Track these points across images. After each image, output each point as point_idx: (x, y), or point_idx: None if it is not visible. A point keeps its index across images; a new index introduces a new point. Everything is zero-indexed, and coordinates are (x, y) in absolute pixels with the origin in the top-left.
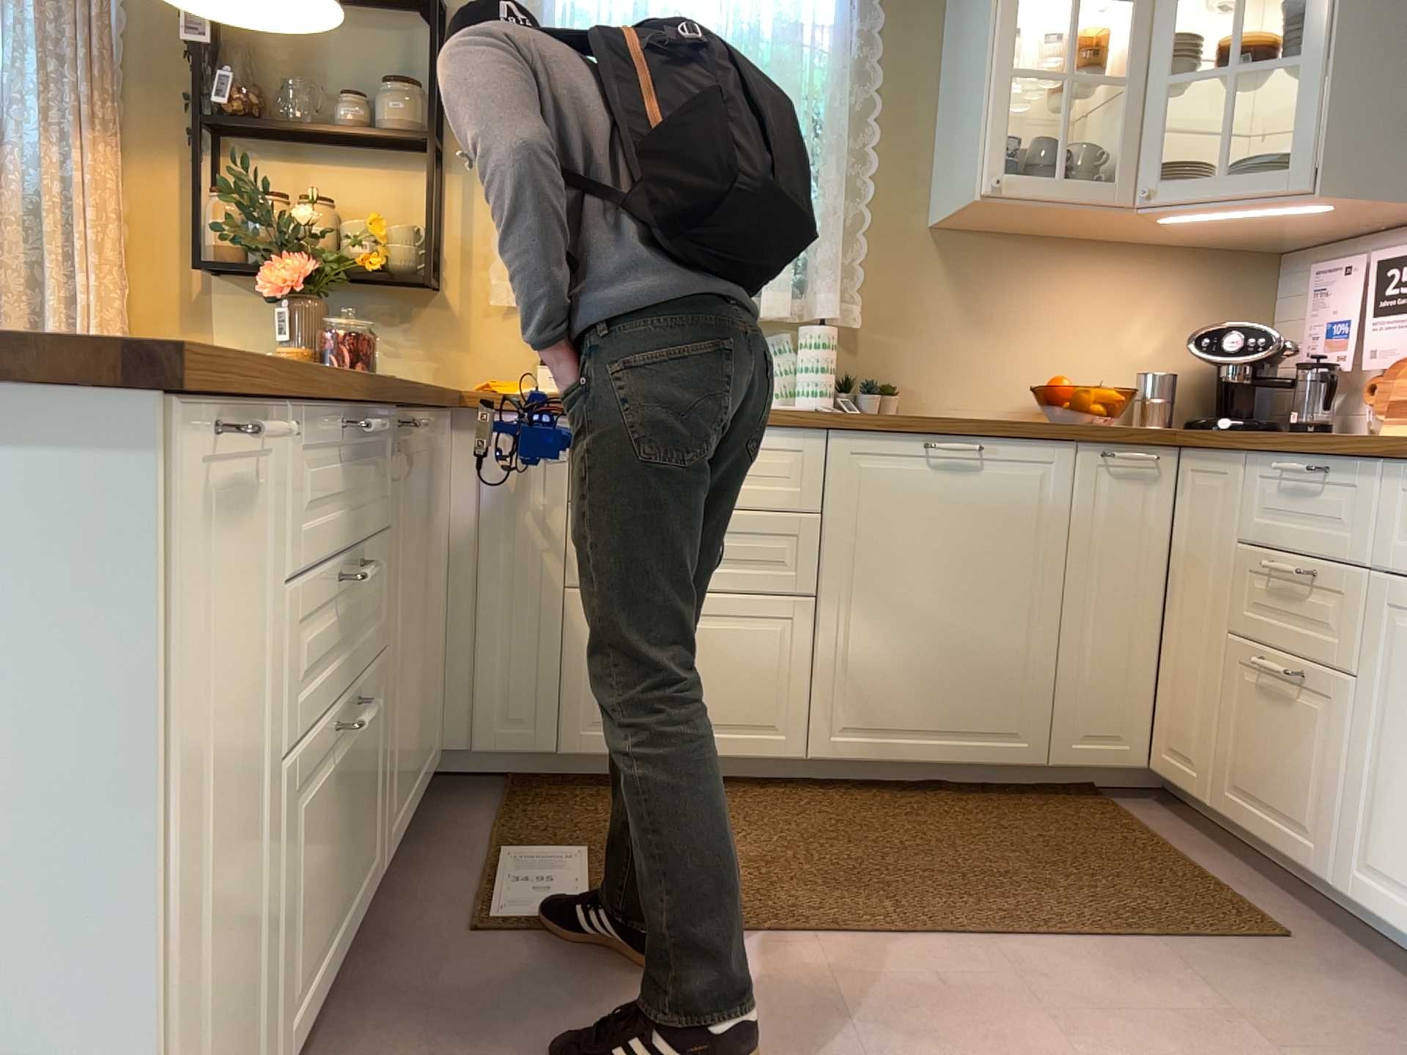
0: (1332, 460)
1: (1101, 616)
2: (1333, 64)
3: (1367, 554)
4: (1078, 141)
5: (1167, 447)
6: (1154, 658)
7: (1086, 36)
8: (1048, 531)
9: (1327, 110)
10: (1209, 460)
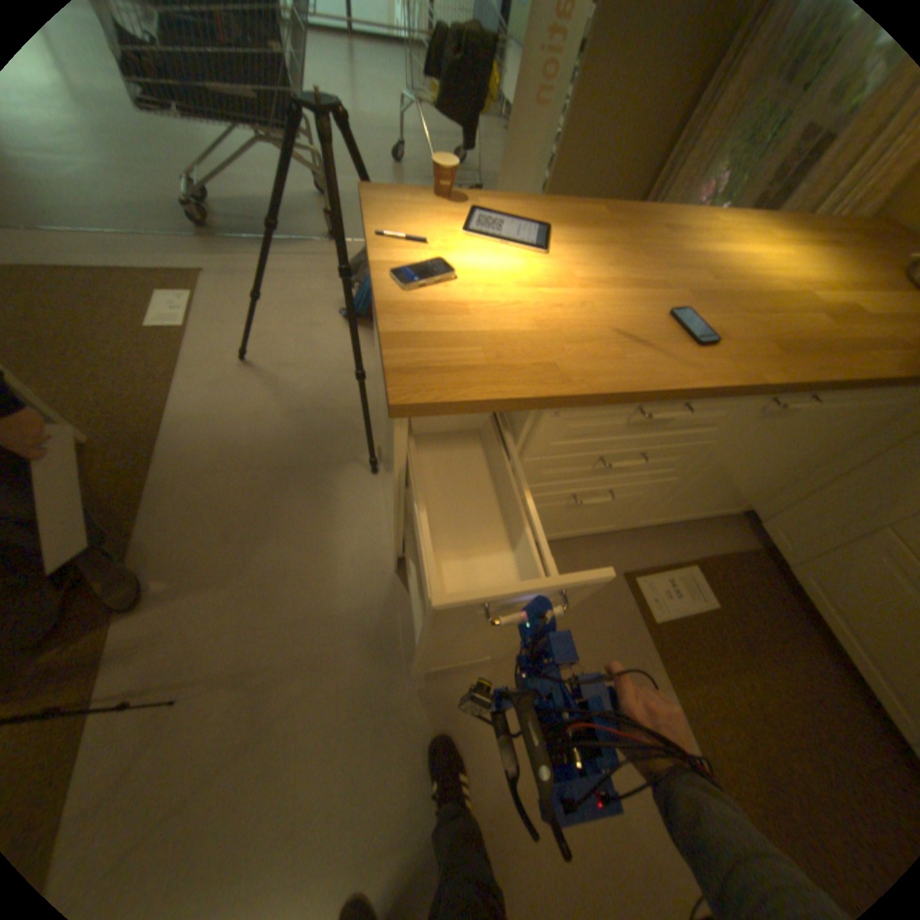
0: None
1: None
2: None
3: None
4: None
5: None
6: None
7: None
8: None
9: None
10: None
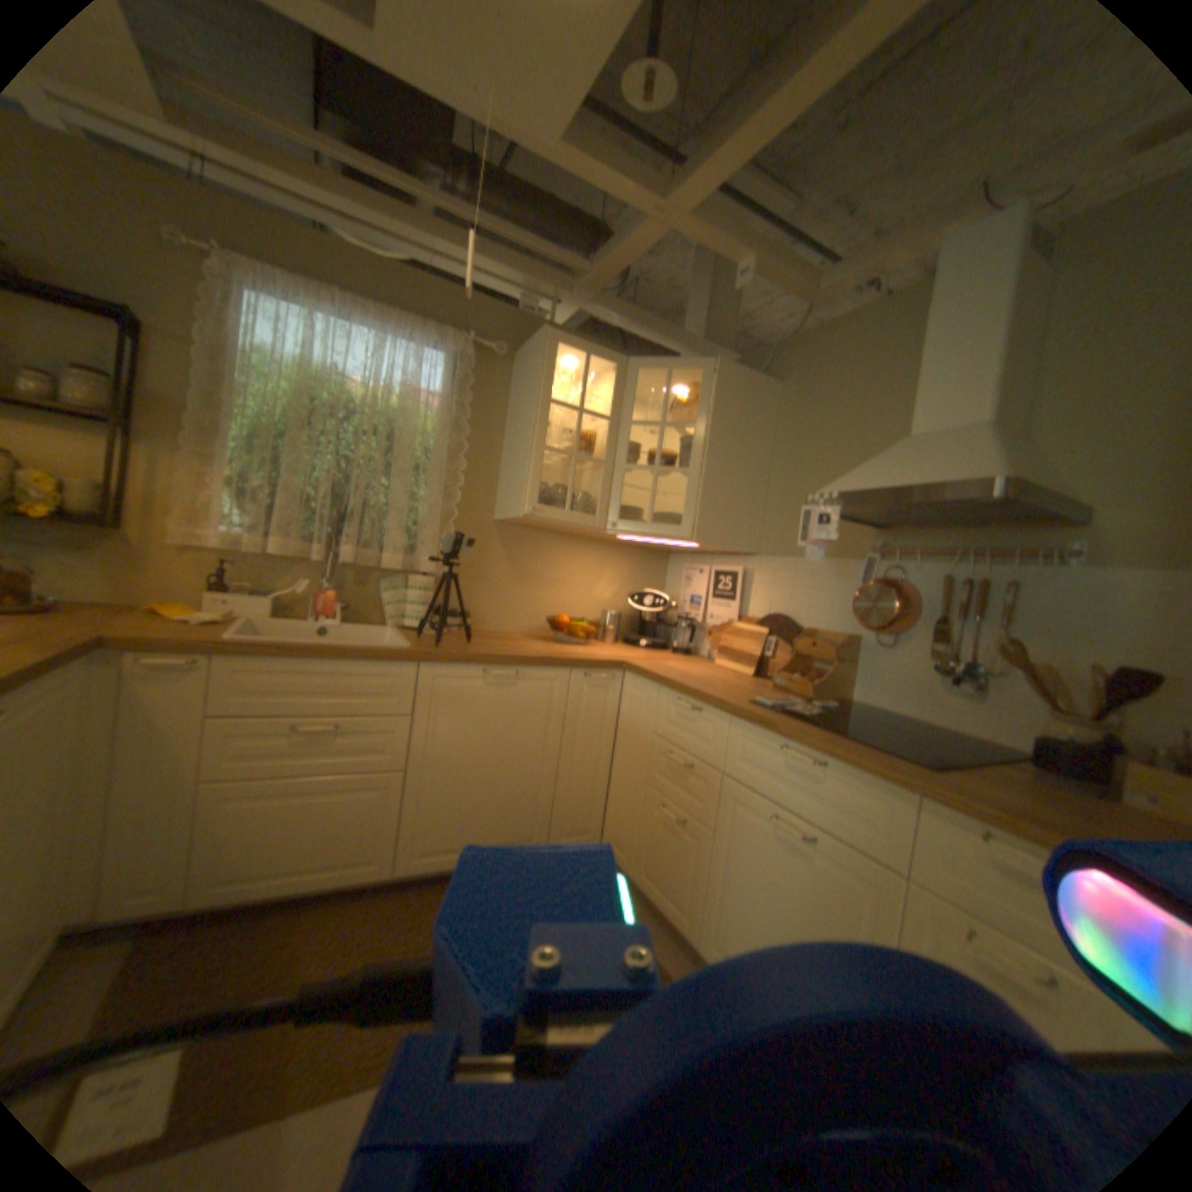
0: (703, 704)
1: (578, 765)
2: (701, 475)
3: (719, 762)
4: (575, 483)
5: (616, 669)
6: (604, 786)
7: (581, 428)
8: (551, 720)
9: (698, 497)
10: (637, 681)
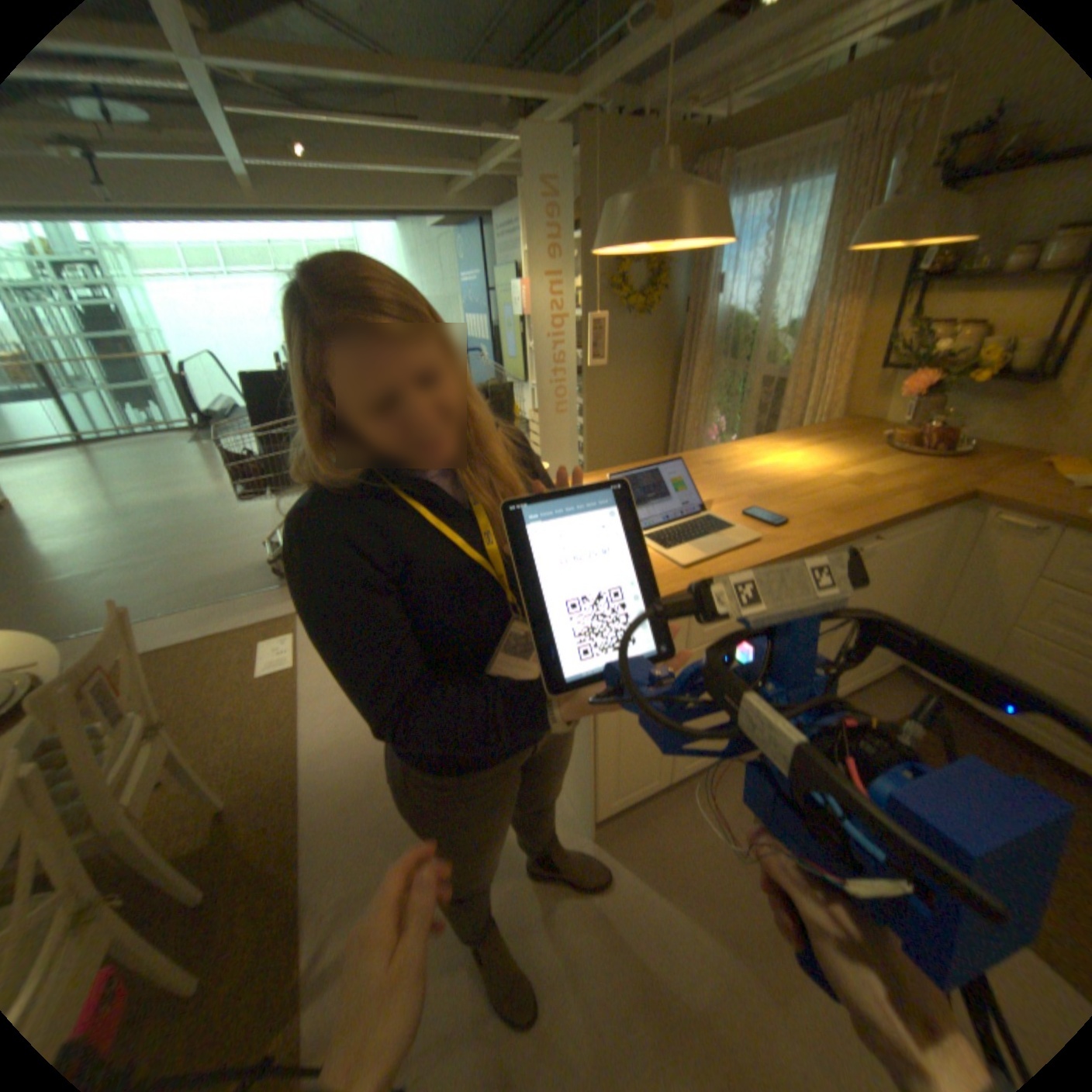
0: None
1: None
2: None
3: None
4: None
5: None
6: None
7: None
8: None
9: None
10: None
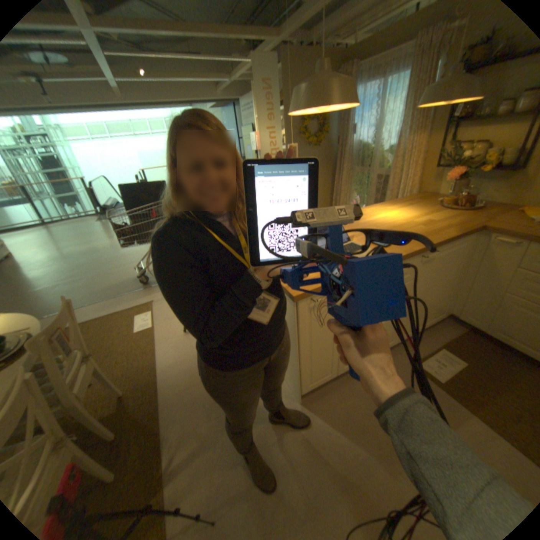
0: None
1: None
2: None
3: None
4: None
5: None
6: None
7: None
8: None
9: None
10: None
